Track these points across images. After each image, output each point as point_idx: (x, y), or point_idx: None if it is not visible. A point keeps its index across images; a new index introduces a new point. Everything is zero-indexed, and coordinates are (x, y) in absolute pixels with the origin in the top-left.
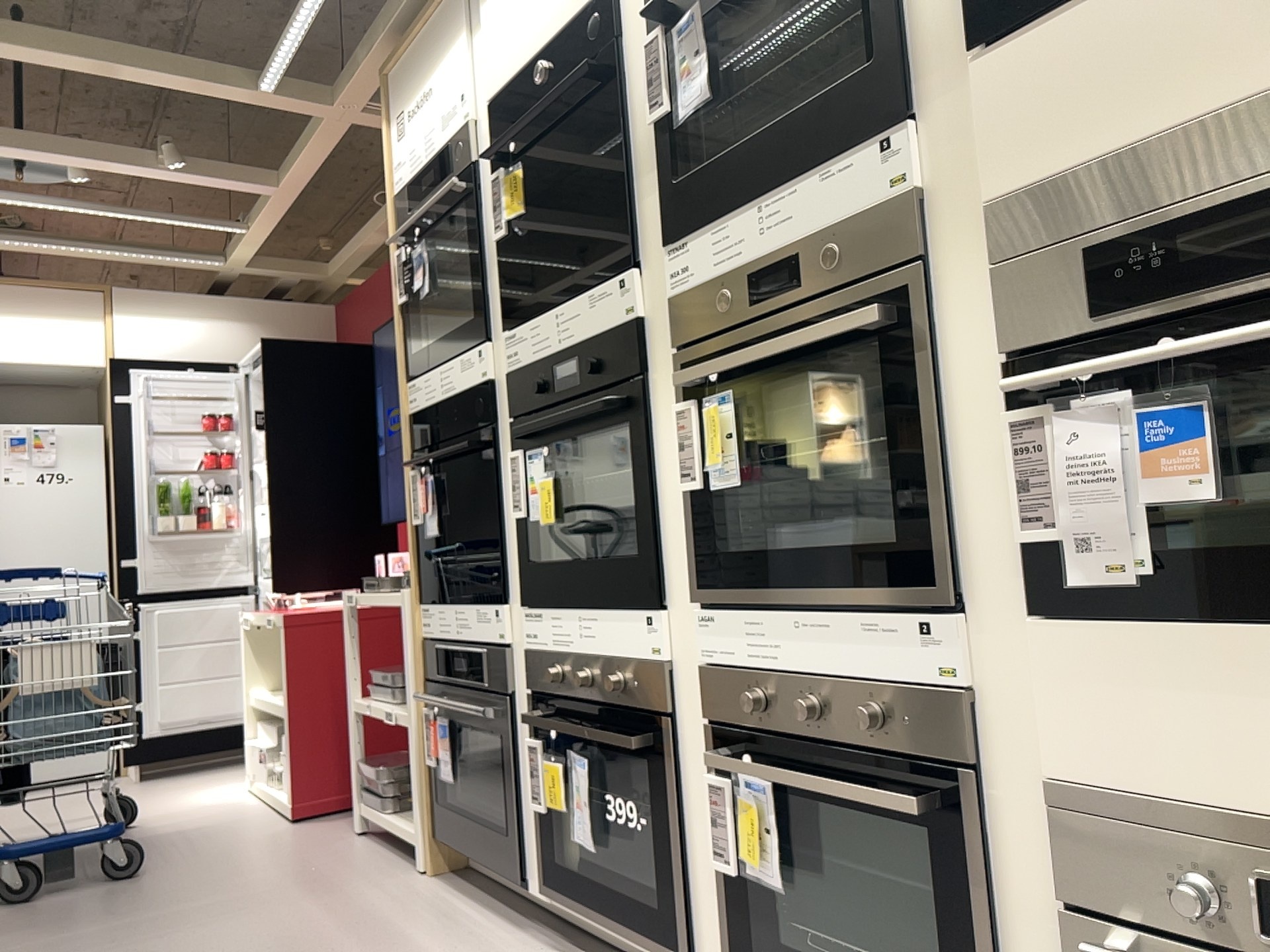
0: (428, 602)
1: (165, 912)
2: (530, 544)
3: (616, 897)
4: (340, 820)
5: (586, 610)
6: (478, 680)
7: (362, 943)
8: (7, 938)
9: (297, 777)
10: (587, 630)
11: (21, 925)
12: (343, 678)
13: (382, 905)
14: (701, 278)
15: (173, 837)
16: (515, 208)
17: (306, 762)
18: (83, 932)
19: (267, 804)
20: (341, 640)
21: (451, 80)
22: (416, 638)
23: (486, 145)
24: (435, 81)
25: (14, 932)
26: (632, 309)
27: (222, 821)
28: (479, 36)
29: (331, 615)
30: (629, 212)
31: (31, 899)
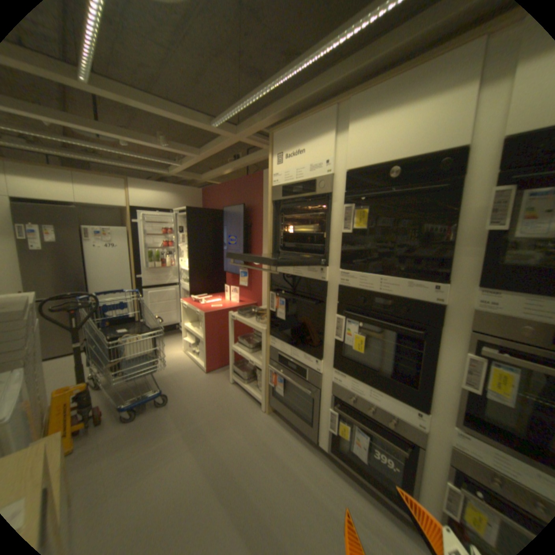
0: (274, 336)
1: (185, 433)
2: (342, 349)
3: (373, 478)
4: (221, 374)
5: (376, 389)
6: (302, 375)
7: (264, 460)
8: (133, 448)
9: (208, 362)
10: (376, 396)
11: (134, 438)
12: (221, 331)
13: (260, 434)
14: (510, 313)
15: (169, 380)
16: (363, 225)
17: (210, 357)
18: (160, 445)
19: (194, 363)
20: (221, 320)
21: (320, 150)
22: (268, 346)
23: (339, 187)
24: (307, 146)
25: (134, 443)
26: (444, 301)
27: (182, 371)
28: (342, 135)
29: (218, 313)
30: (450, 258)
31: (132, 419)
